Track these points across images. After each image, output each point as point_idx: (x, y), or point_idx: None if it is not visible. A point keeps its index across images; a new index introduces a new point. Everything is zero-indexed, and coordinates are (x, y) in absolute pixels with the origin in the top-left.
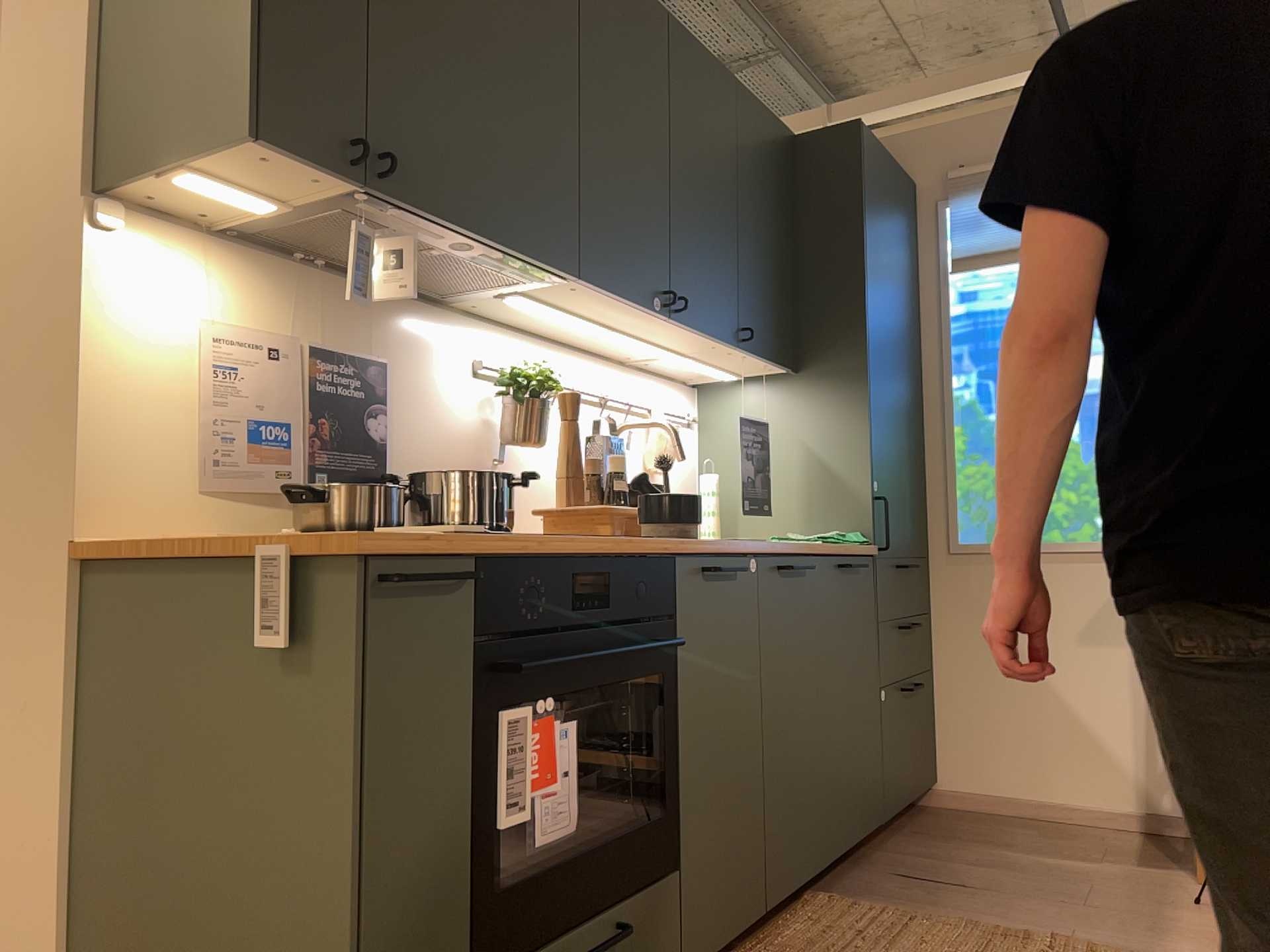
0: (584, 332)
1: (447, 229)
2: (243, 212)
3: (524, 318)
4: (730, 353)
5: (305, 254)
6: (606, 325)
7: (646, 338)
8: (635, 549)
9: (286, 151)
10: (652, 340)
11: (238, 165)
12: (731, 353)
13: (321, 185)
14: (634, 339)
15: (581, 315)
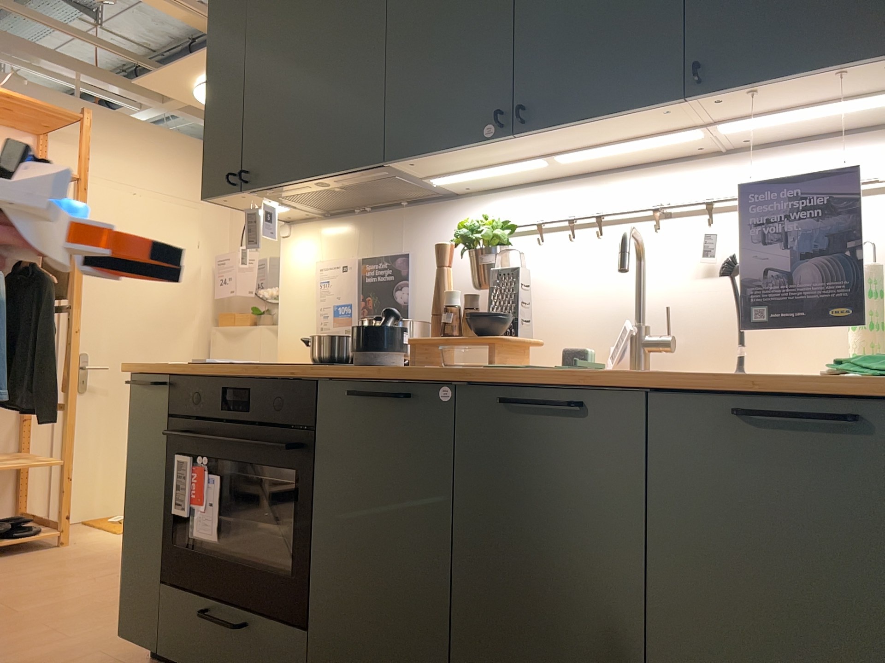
0: (567, 164)
1: (294, 184)
2: (295, 210)
3: (518, 177)
4: (726, 103)
5: (356, 209)
6: (532, 158)
7: (602, 145)
8: (281, 372)
9: (217, 196)
10: (615, 141)
11: (236, 204)
12: (728, 102)
13: (249, 197)
14: (592, 151)
15: (495, 164)
